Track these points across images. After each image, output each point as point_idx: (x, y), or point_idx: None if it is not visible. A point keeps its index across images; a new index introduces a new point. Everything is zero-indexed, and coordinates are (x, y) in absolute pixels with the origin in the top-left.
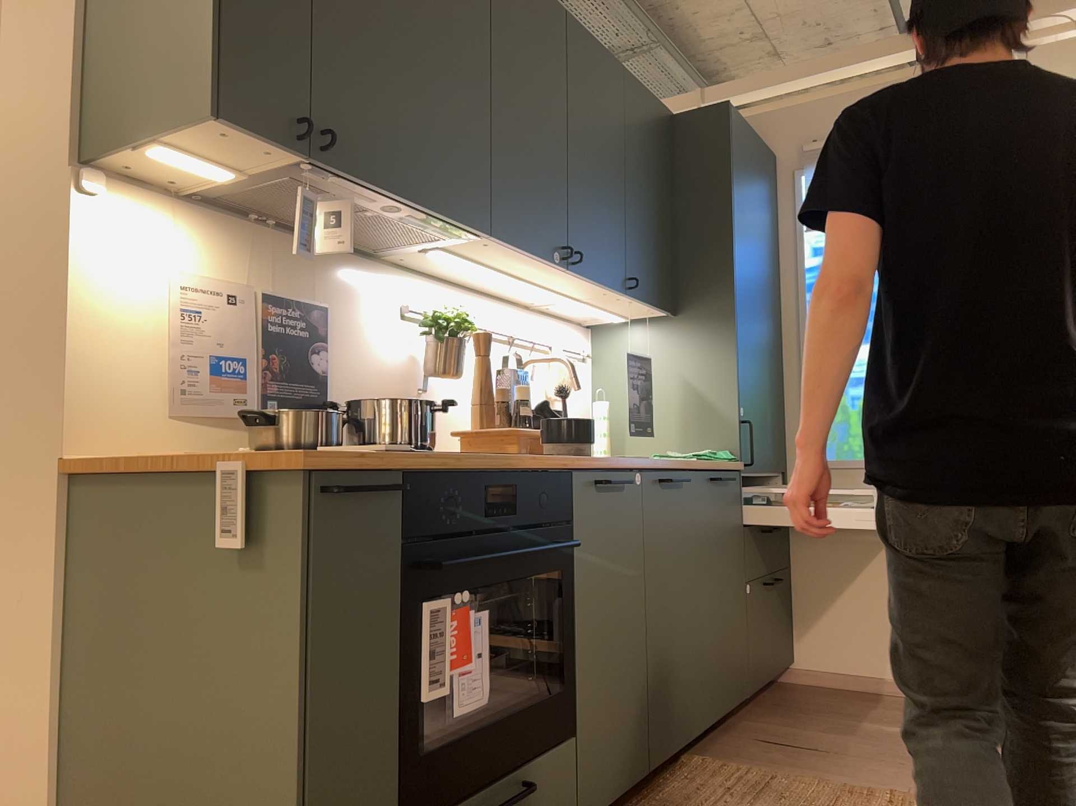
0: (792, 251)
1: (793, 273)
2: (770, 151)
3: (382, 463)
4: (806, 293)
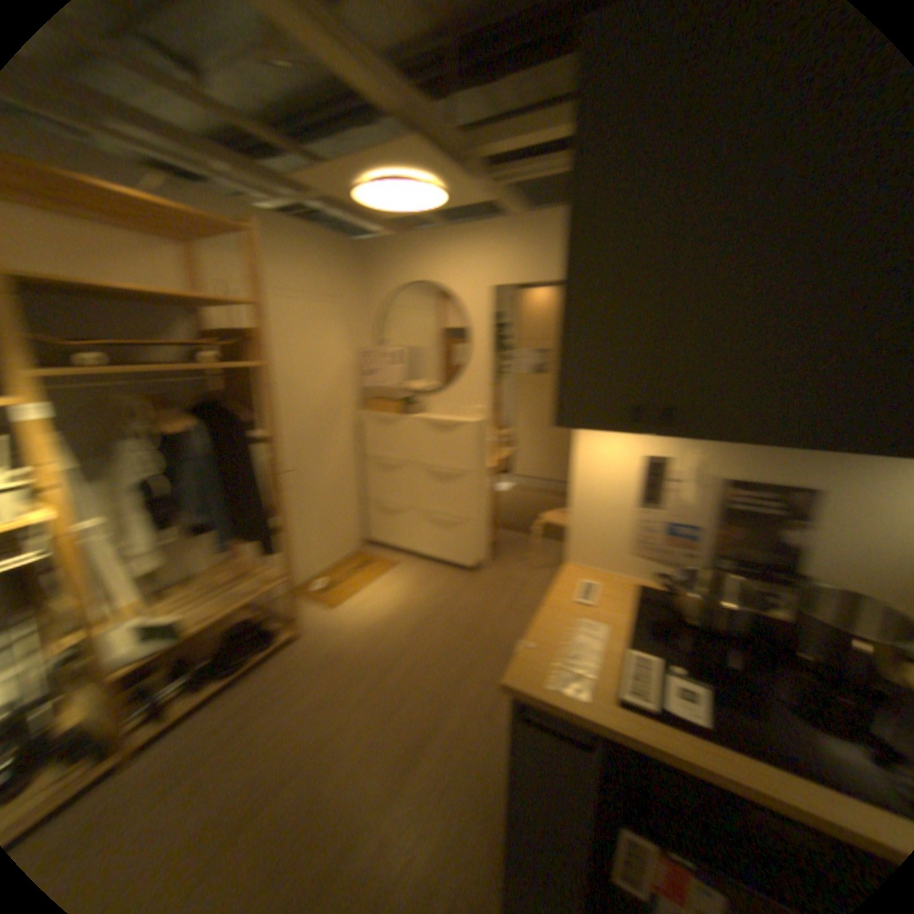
0: None
1: None
2: None
3: (580, 721)
4: None
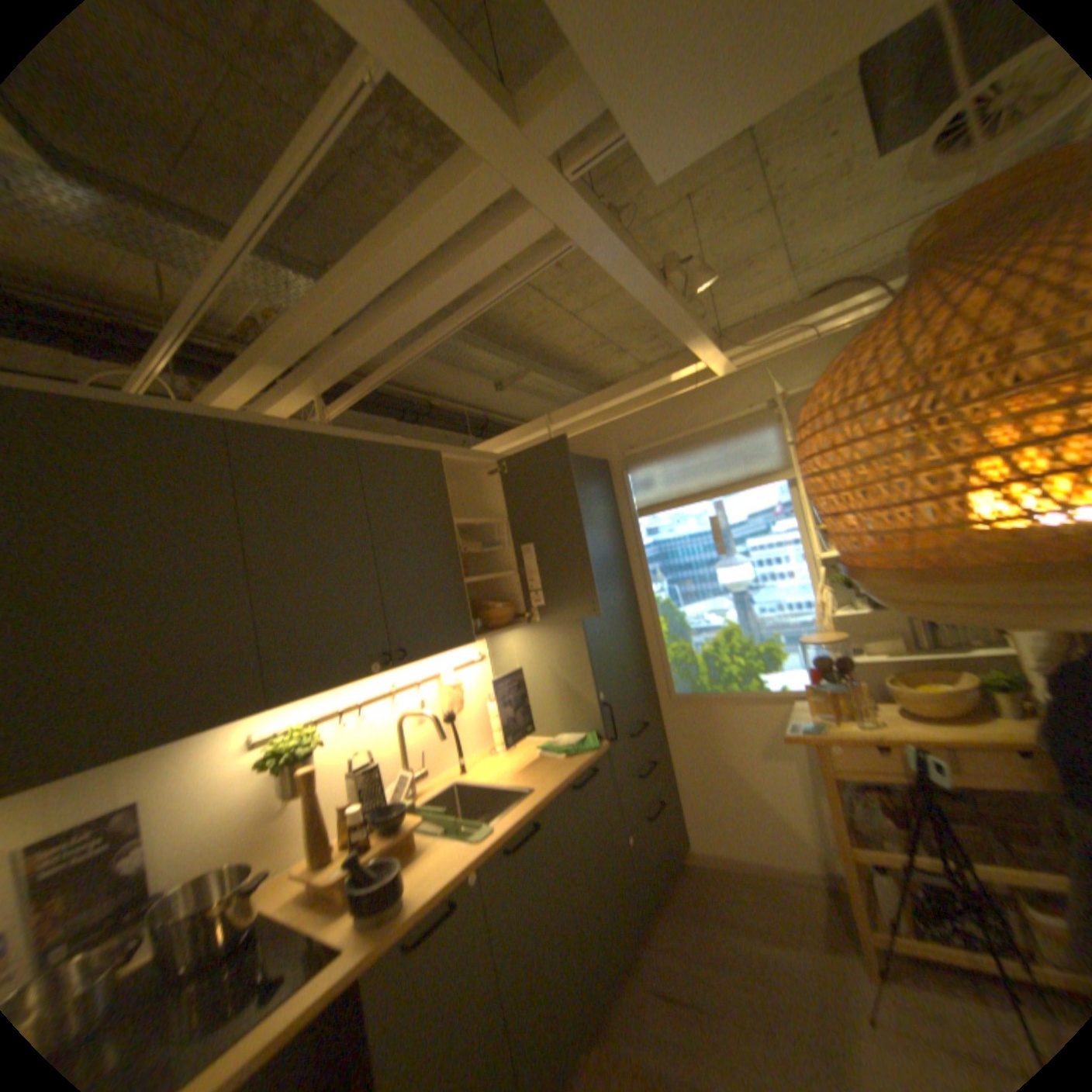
0: (631, 531)
1: (635, 548)
2: (602, 456)
3: None
4: (646, 564)
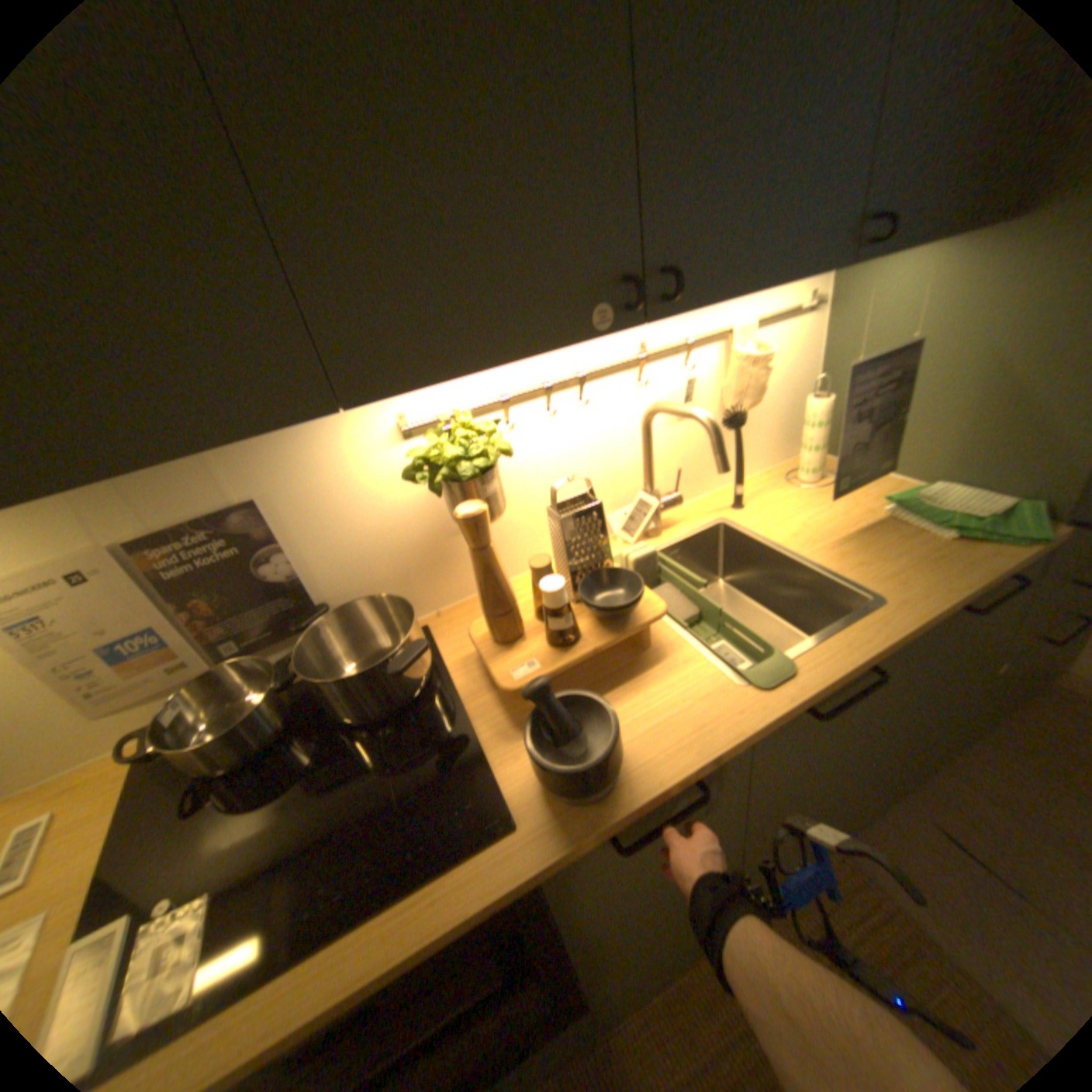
0: None
1: None
2: None
3: None
4: None
